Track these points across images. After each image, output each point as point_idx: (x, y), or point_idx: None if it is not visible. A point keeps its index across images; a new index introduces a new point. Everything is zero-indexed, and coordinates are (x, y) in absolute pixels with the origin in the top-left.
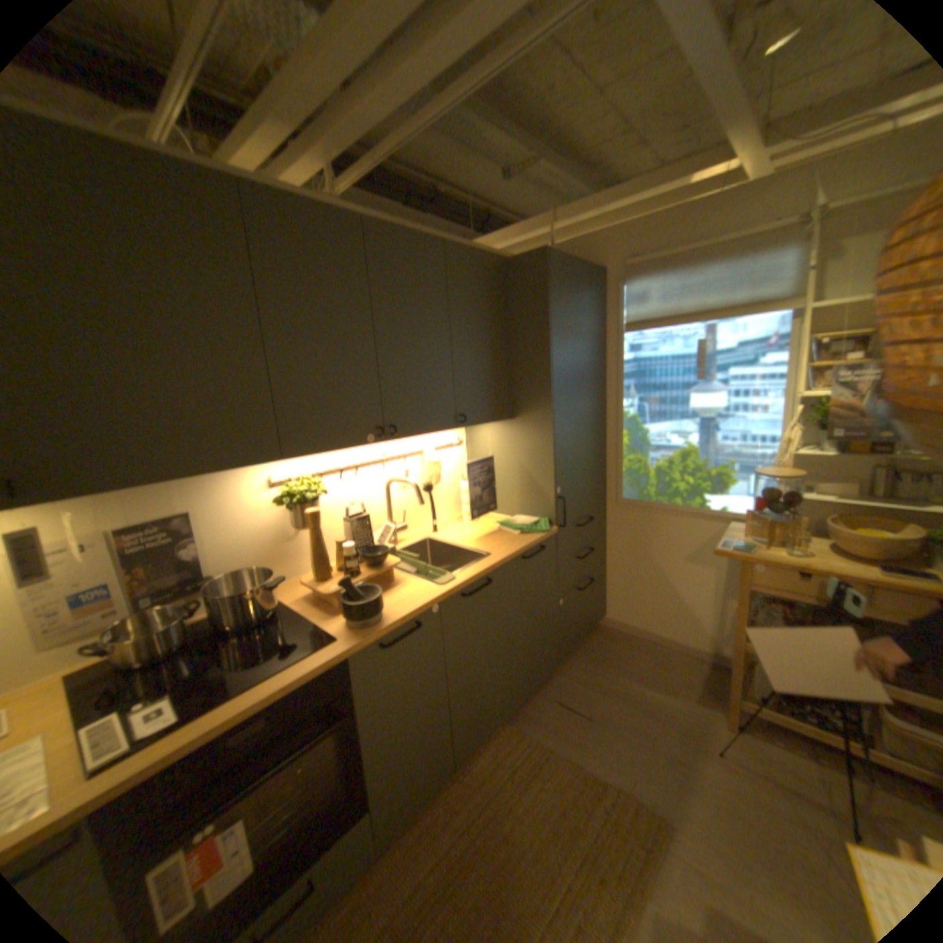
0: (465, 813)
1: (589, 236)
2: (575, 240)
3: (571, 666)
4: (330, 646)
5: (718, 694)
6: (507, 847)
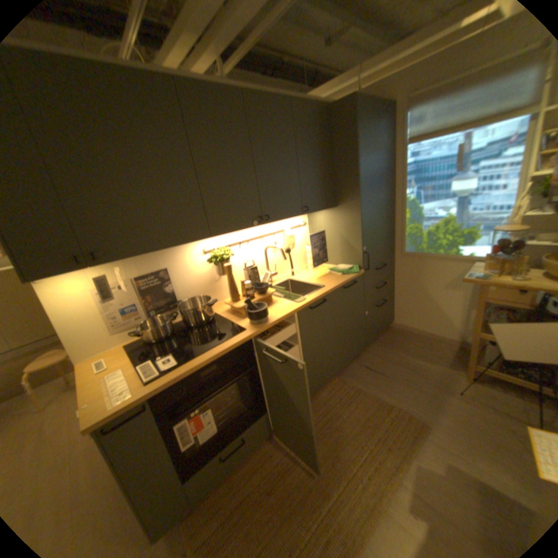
0: (315, 416)
1: (384, 79)
2: (375, 83)
3: (373, 348)
4: (243, 332)
5: (462, 363)
6: (338, 432)
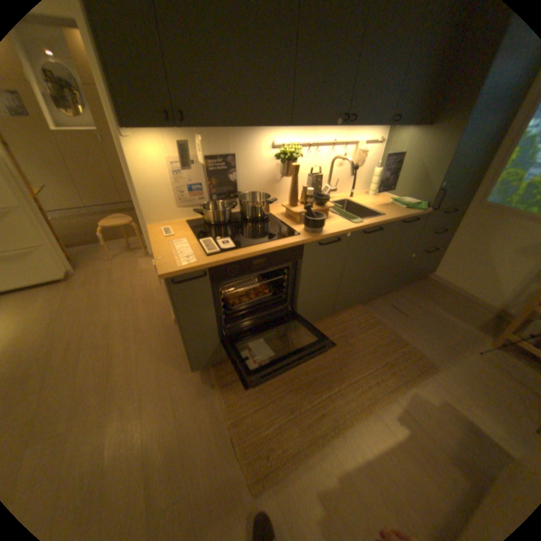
0: (333, 330)
1: None
2: None
3: (403, 291)
4: (297, 236)
5: (493, 329)
6: (351, 347)
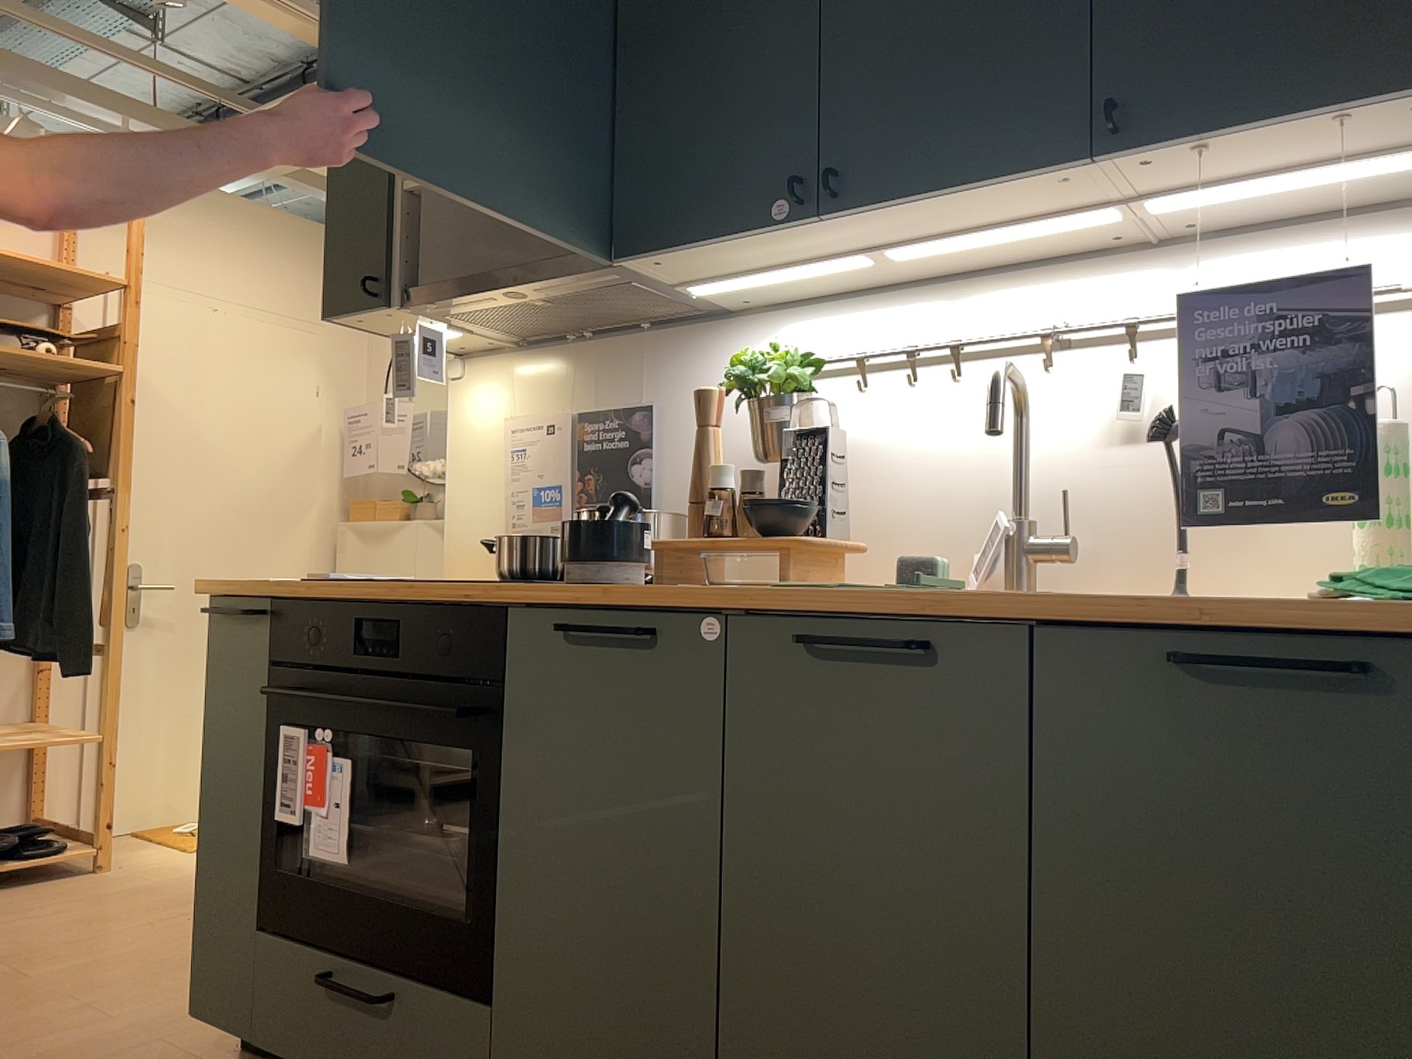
0: None
1: None
2: None
3: None
4: (513, 585)
5: None
6: None
